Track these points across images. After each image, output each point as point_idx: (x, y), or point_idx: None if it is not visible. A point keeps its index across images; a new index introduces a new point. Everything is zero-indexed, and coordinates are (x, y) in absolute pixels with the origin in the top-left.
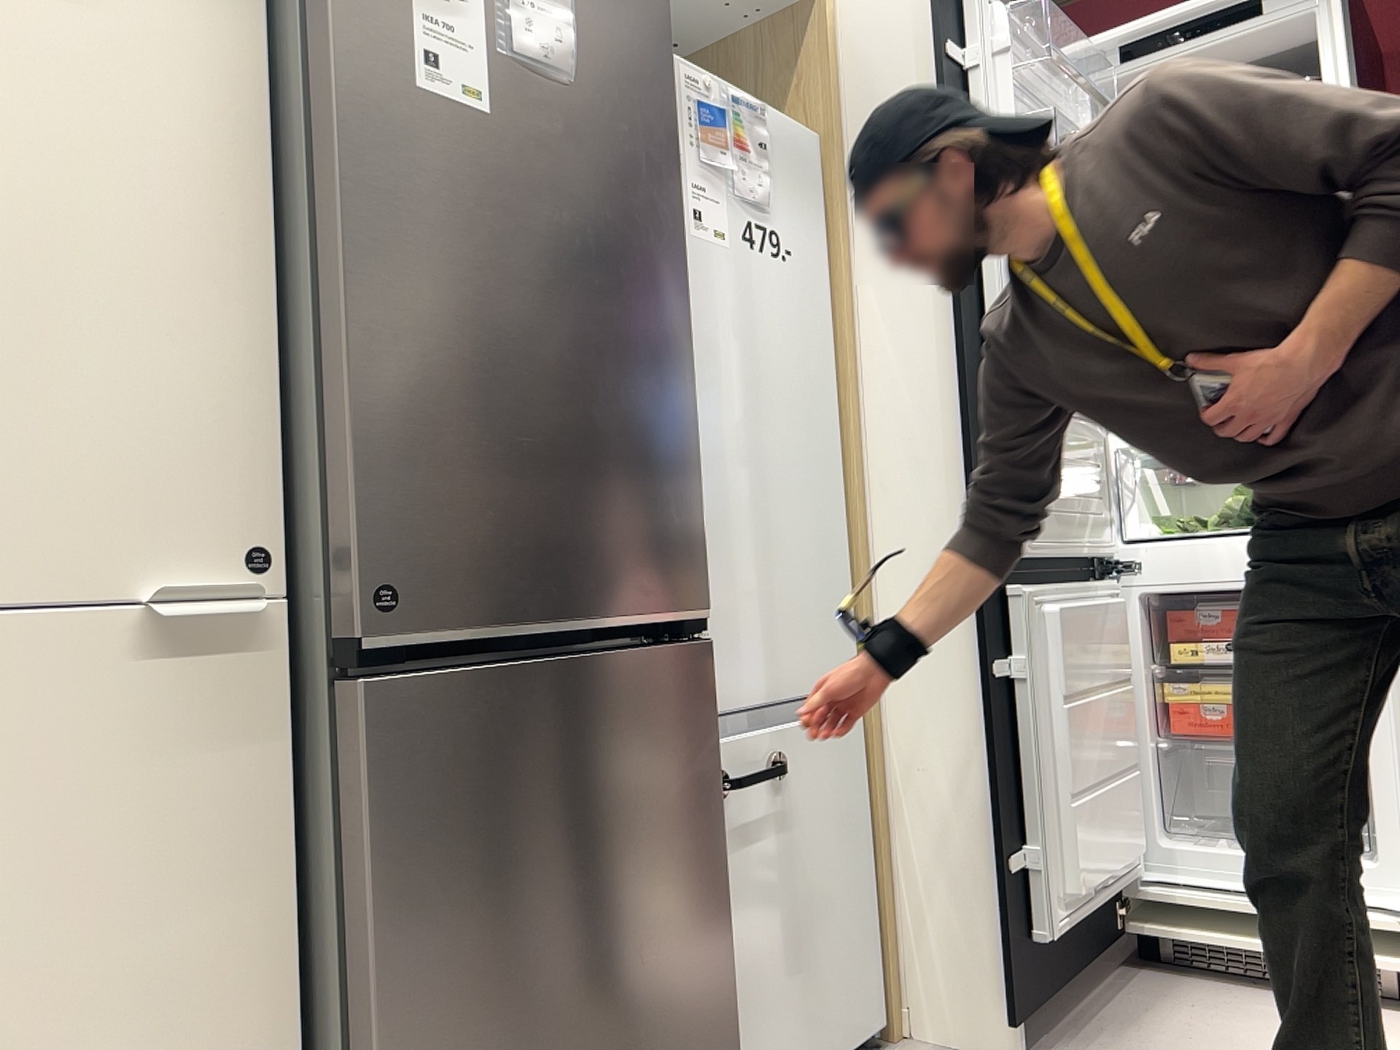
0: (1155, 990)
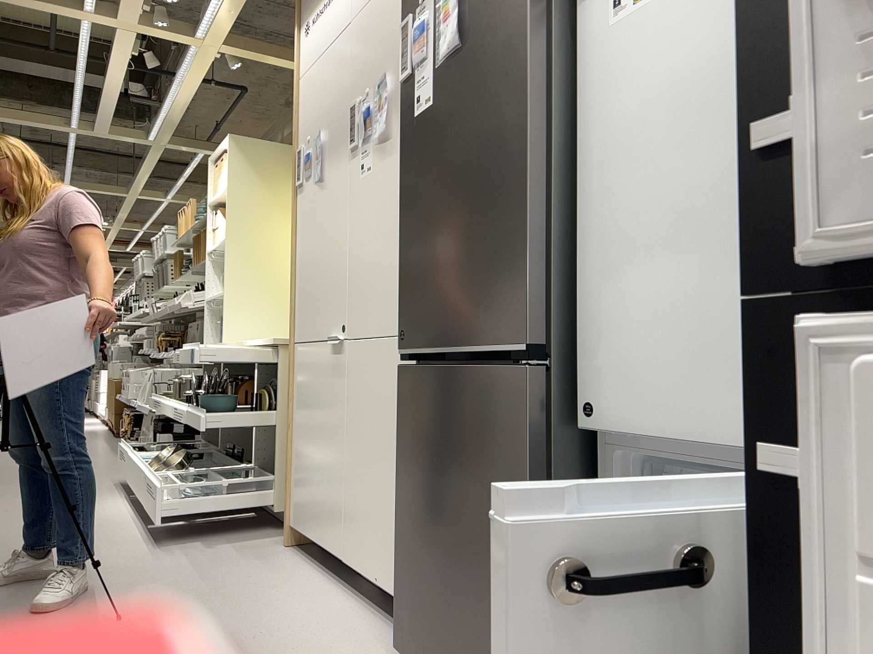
0: None
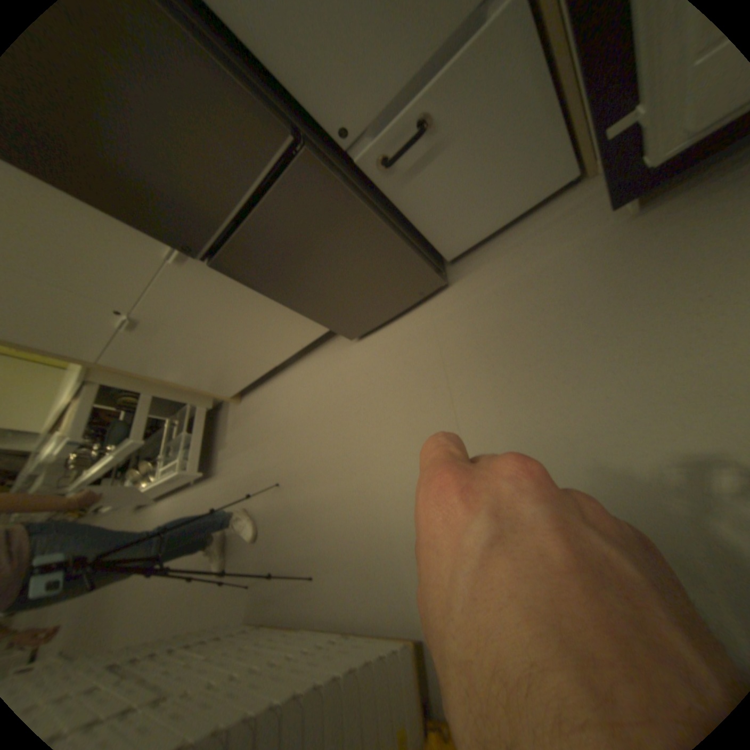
0: None
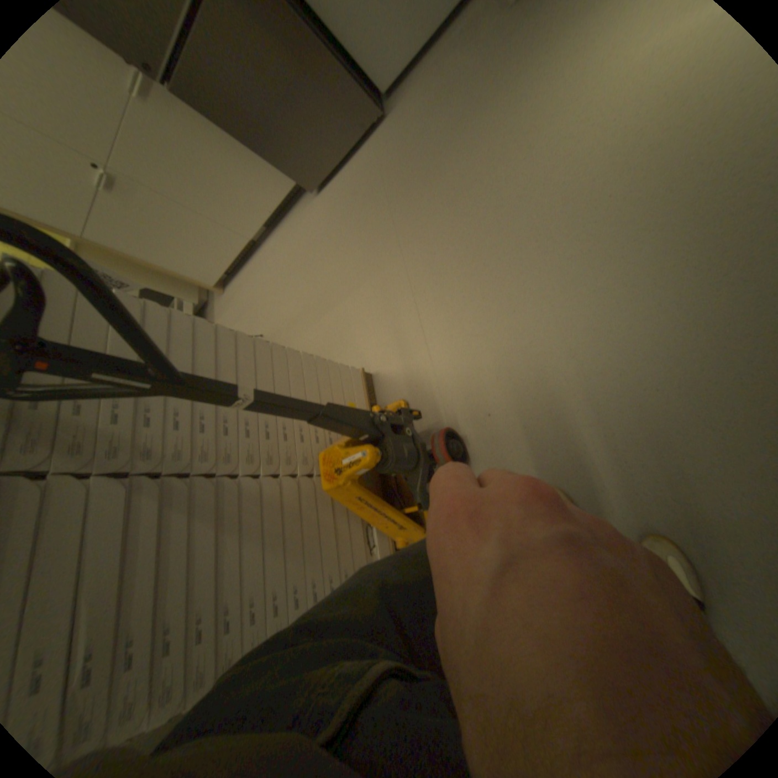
0: None
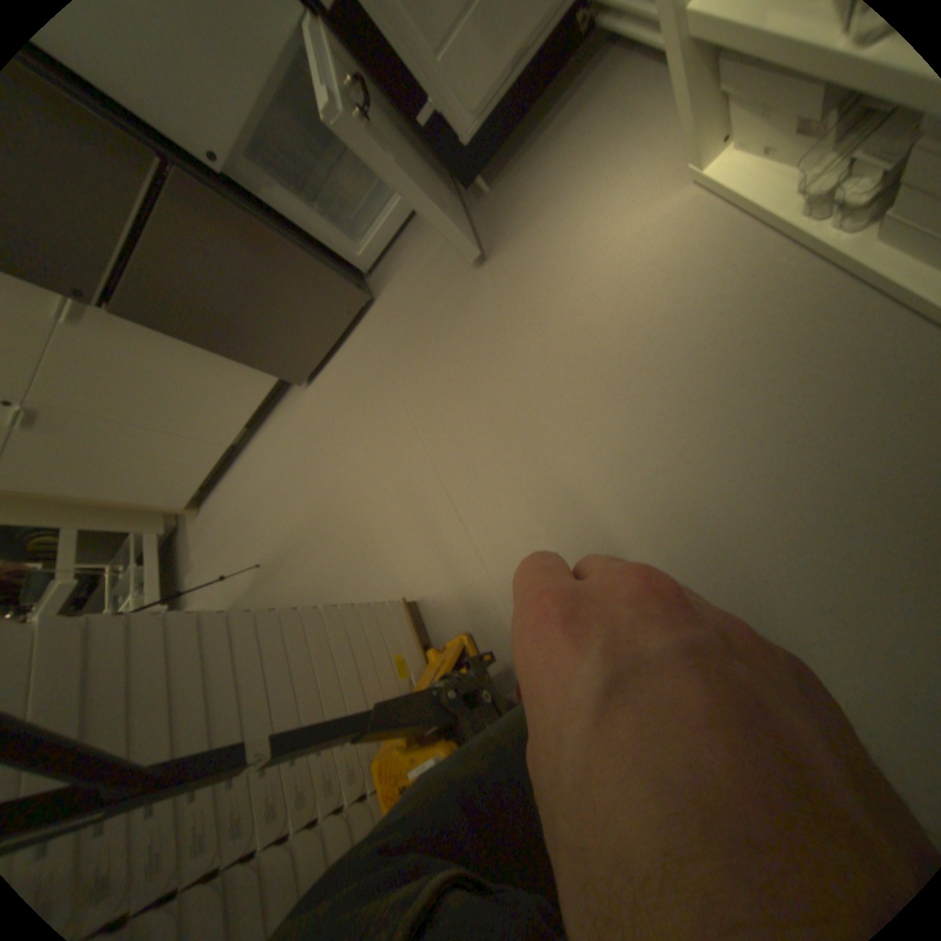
0: (592, 84)
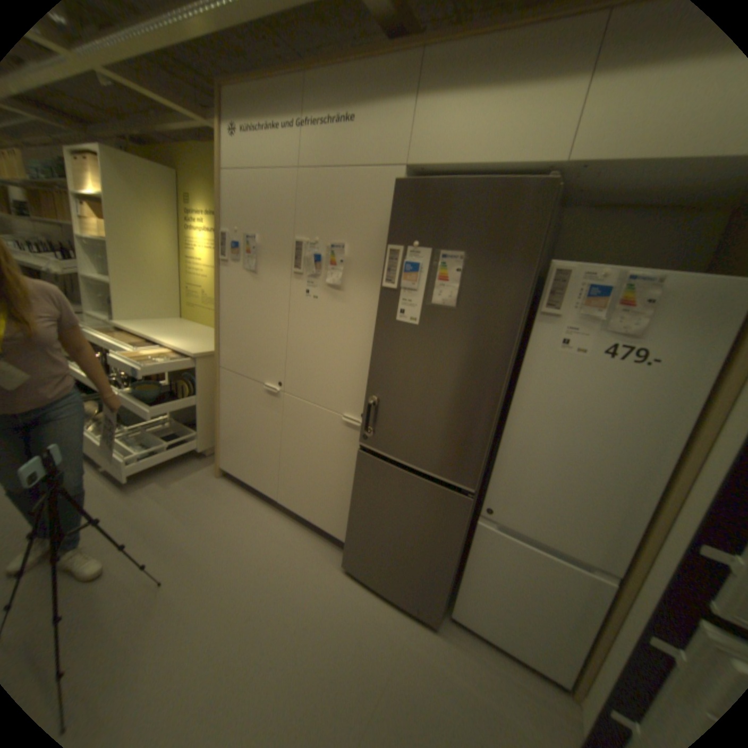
0: None
